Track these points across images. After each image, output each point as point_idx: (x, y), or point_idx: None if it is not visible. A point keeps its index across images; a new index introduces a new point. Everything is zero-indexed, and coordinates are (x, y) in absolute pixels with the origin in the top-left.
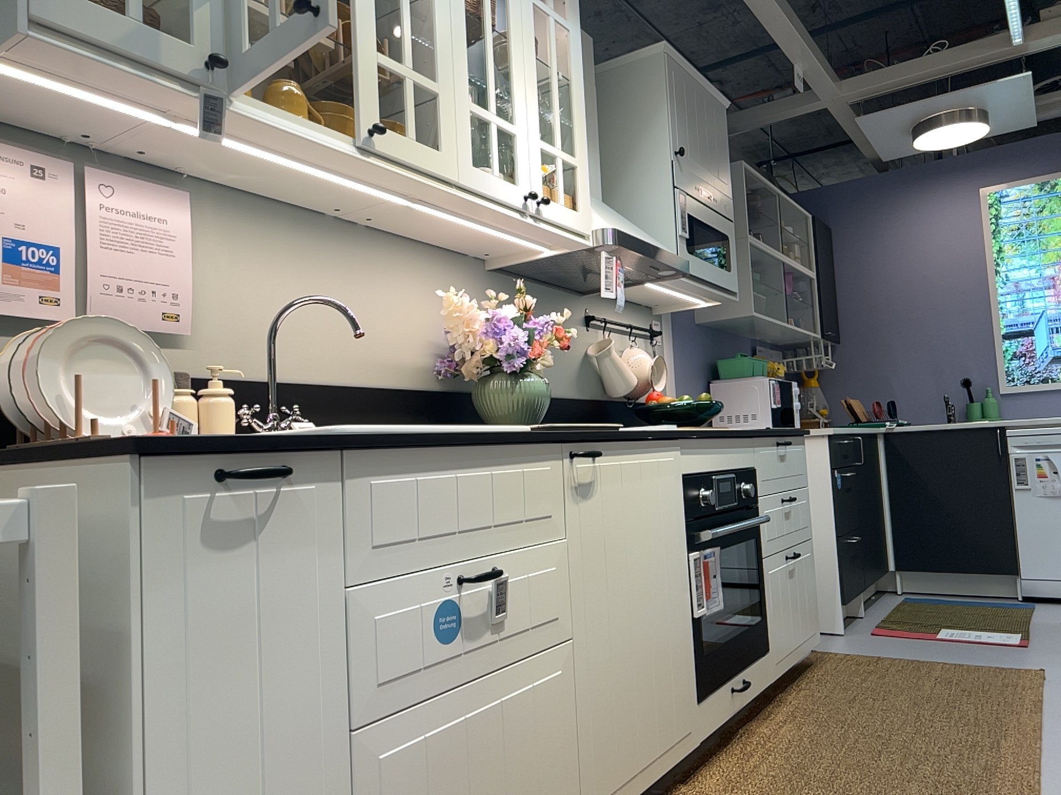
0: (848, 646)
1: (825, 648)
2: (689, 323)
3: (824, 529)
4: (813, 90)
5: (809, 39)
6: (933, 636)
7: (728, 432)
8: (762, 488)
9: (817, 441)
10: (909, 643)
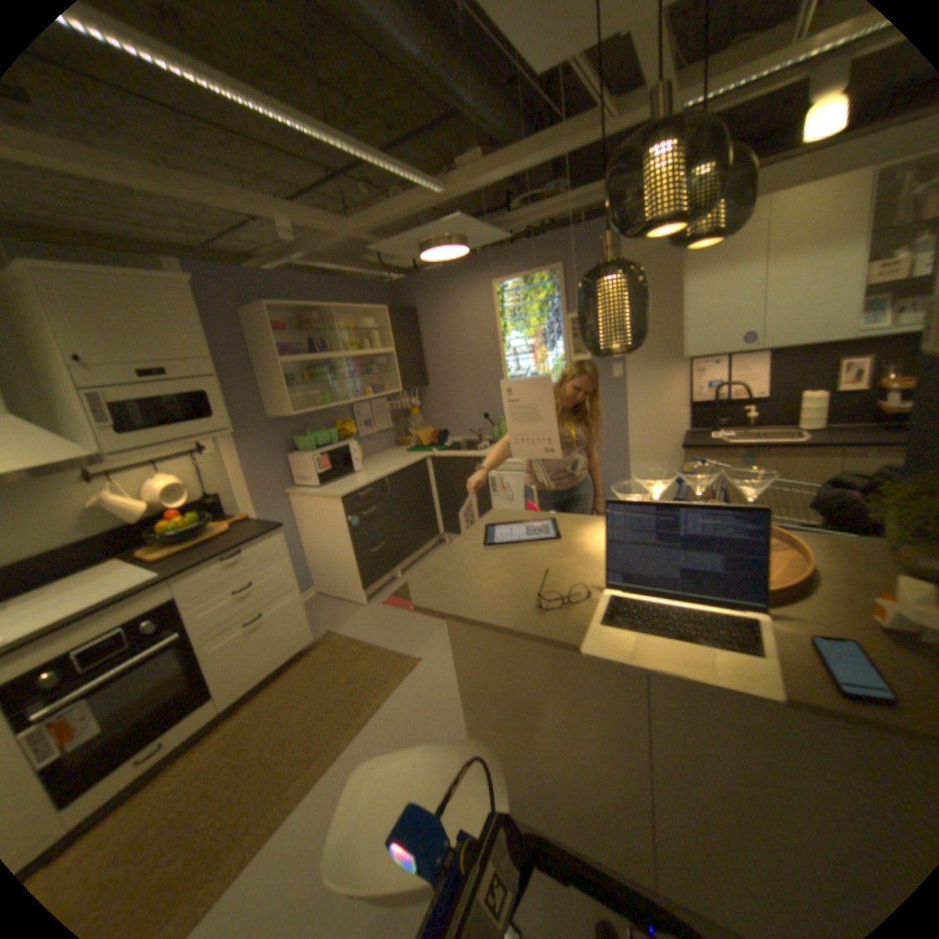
0: (354, 625)
1: (339, 629)
2: (255, 424)
3: (348, 552)
4: (320, 233)
5: (273, 202)
6: (409, 609)
7: (93, 614)
8: (188, 608)
9: (336, 501)
10: (389, 619)
